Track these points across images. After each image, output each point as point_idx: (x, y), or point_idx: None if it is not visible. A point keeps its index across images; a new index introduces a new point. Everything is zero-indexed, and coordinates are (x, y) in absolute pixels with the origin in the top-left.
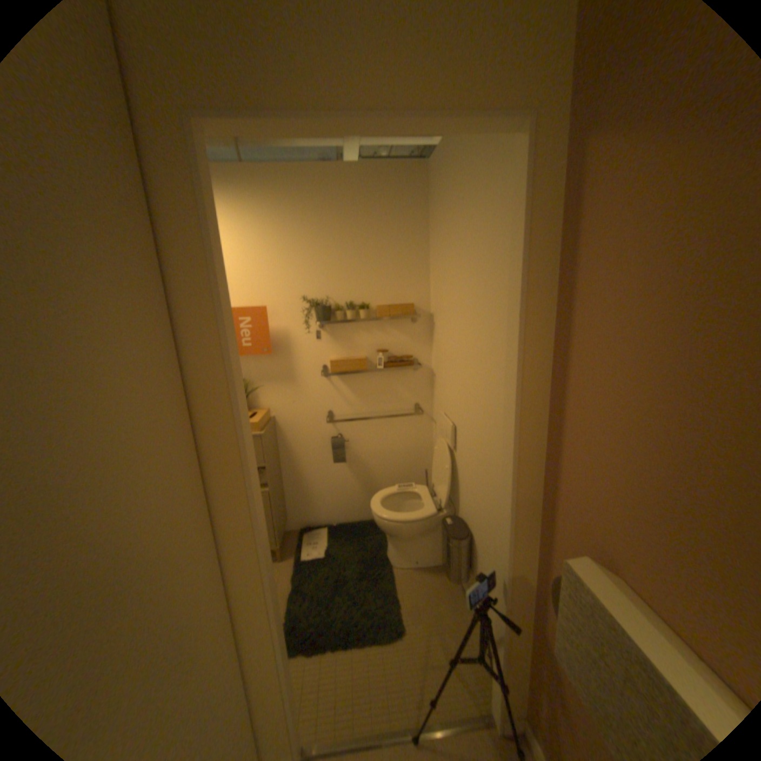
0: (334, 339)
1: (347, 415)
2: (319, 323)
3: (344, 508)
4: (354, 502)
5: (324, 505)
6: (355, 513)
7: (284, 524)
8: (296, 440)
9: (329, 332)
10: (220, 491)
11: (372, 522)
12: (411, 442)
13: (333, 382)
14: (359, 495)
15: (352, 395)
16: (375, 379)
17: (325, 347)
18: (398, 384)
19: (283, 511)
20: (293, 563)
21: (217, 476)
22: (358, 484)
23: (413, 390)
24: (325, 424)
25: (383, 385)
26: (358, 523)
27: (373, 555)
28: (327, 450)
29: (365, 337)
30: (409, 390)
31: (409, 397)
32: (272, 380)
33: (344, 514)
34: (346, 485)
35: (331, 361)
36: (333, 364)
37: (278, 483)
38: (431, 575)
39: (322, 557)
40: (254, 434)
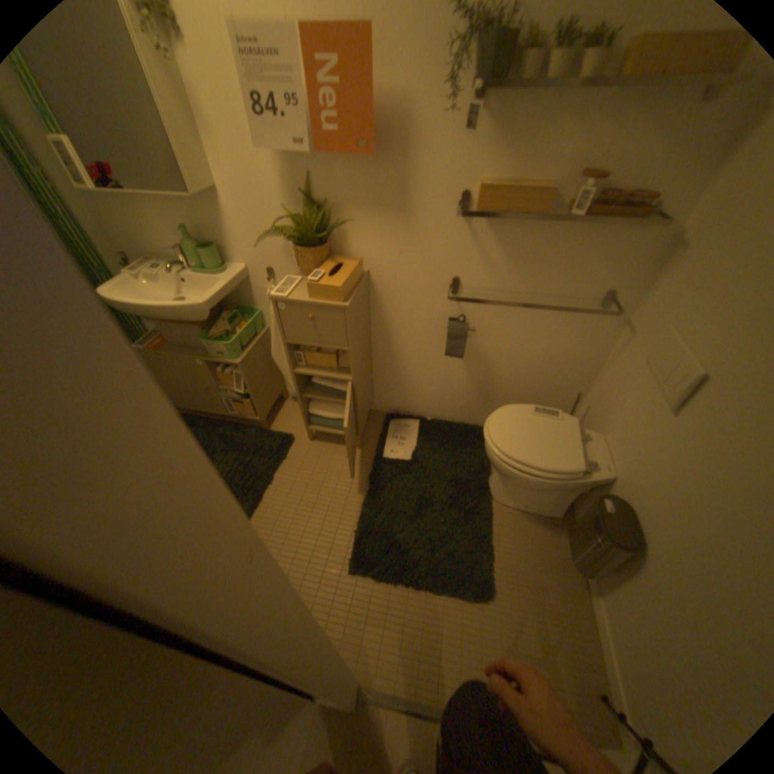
0: (499, 129)
1: (481, 288)
2: (478, 82)
3: (444, 404)
4: (459, 400)
5: (420, 395)
6: (457, 412)
7: (369, 406)
8: (395, 310)
9: (493, 109)
10: (204, 572)
11: (477, 428)
12: (572, 347)
13: (474, 226)
14: (467, 395)
15: (500, 254)
16: (554, 231)
17: (476, 147)
18: (594, 248)
19: (369, 394)
20: (375, 456)
21: (188, 557)
22: (470, 382)
23: (619, 263)
24: (443, 295)
25: (564, 246)
26: (458, 425)
27: (471, 476)
28: (438, 332)
29: (567, 130)
30: (611, 262)
31: (605, 275)
32: (369, 207)
33: (443, 410)
34: (453, 380)
35: (480, 181)
36: (484, 191)
37: (365, 364)
38: (542, 526)
39: (409, 458)
40: (334, 304)
